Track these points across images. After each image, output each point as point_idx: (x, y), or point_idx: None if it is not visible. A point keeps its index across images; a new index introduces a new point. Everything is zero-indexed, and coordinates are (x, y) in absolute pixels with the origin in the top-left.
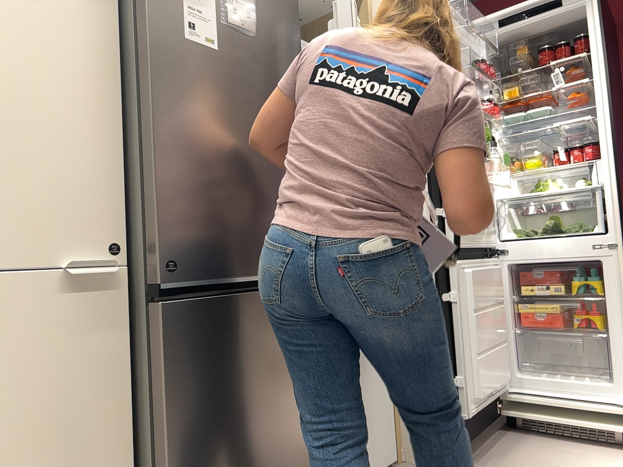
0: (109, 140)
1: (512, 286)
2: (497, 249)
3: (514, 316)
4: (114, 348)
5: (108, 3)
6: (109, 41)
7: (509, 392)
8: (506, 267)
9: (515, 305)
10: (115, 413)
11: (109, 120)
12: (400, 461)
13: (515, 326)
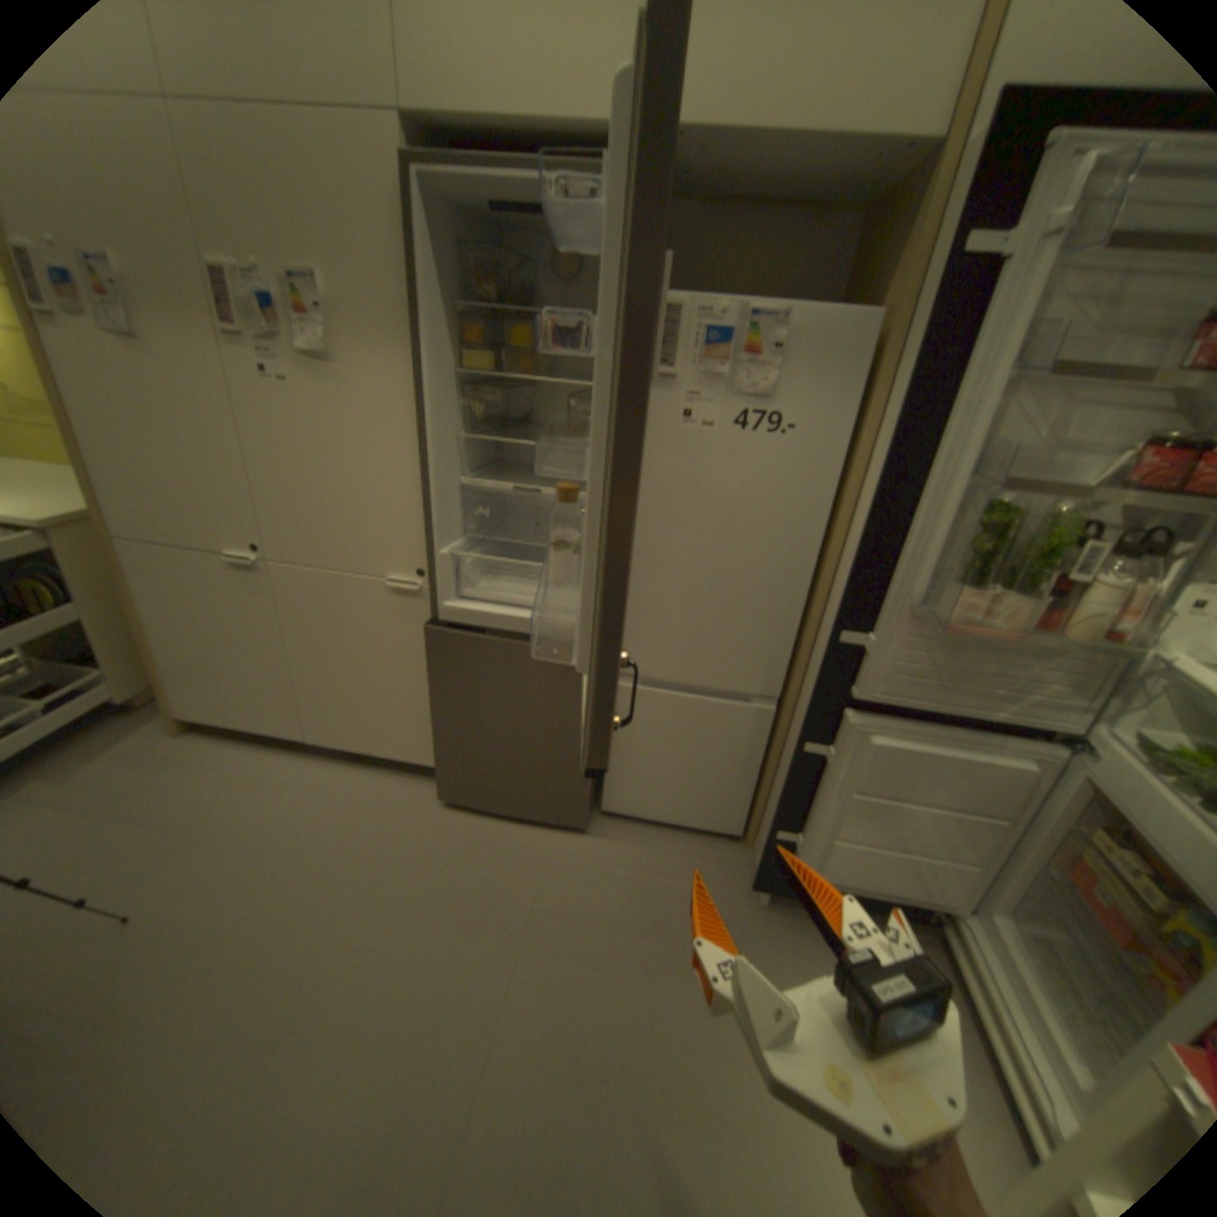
0: (415, 491)
1: (1084, 812)
2: (1086, 738)
3: (1056, 853)
4: (425, 633)
5: (408, 365)
6: (411, 404)
7: (962, 920)
8: (1083, 778)
9: (1076, 841)
10: (427, 669)
11: (414, 474)
12: (747, 845)
13: (1047, 865)
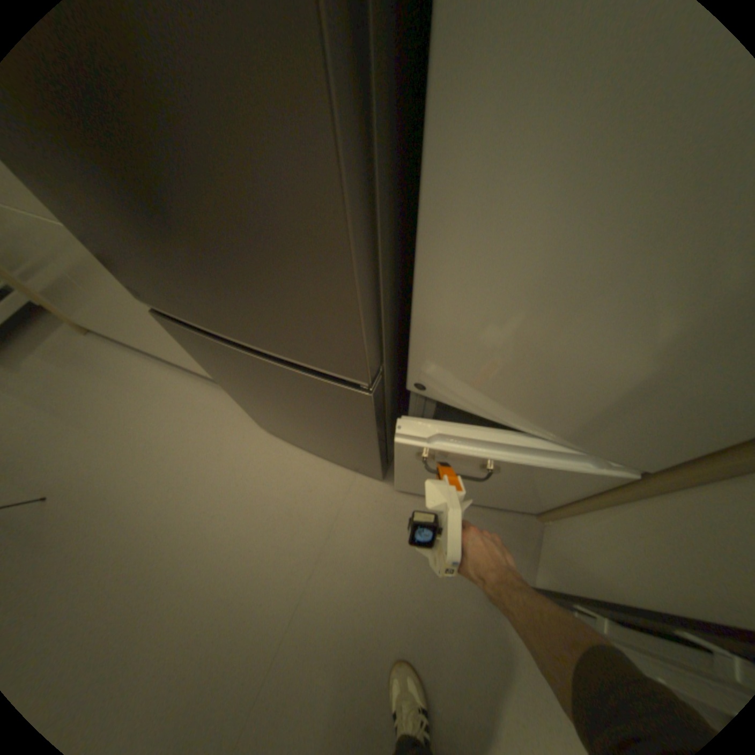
0: None
1: None
2: None
3: None
4: None
5: None
6: None
7: None
8: None
9: None
10: None
11: None
12: (539, 519)
13: None
